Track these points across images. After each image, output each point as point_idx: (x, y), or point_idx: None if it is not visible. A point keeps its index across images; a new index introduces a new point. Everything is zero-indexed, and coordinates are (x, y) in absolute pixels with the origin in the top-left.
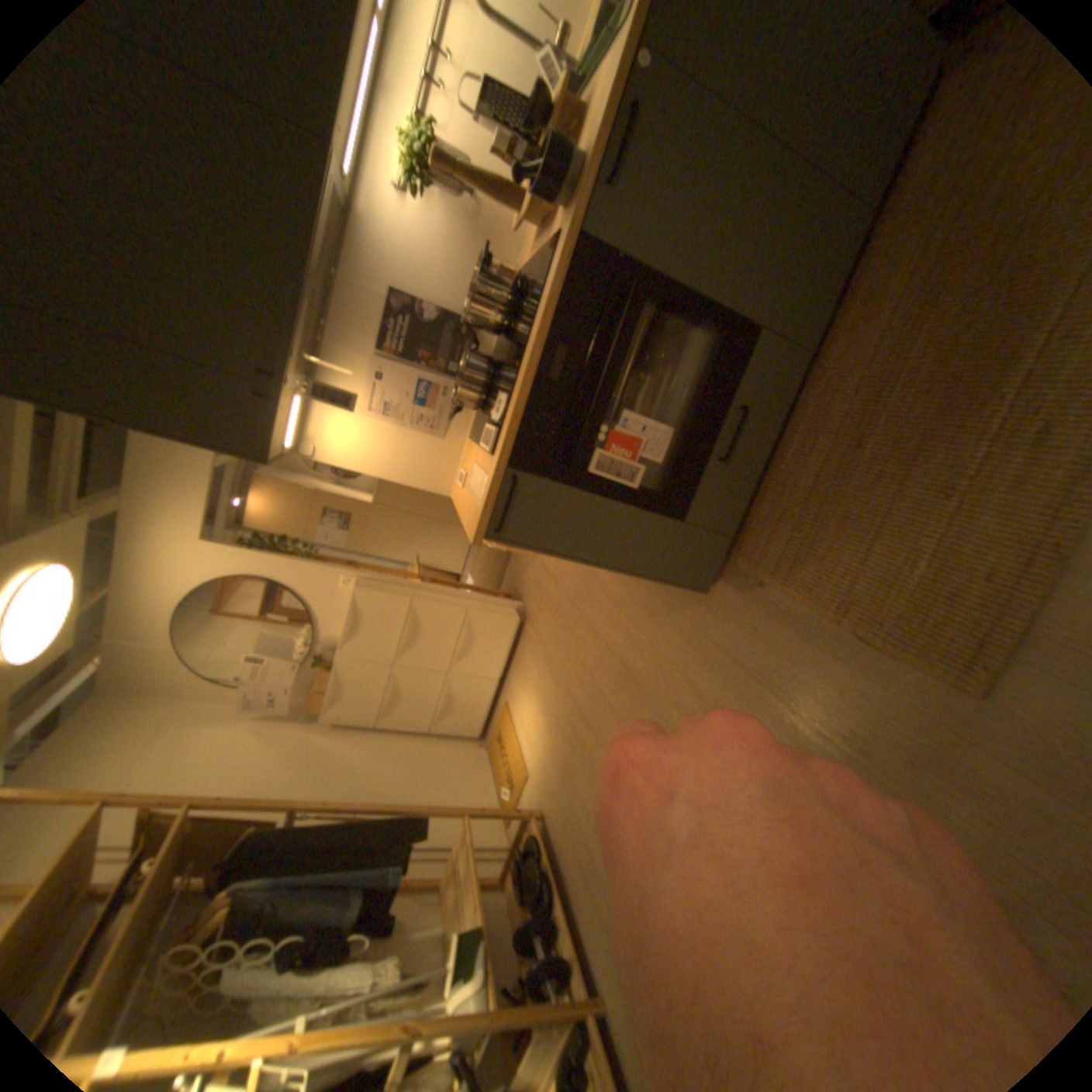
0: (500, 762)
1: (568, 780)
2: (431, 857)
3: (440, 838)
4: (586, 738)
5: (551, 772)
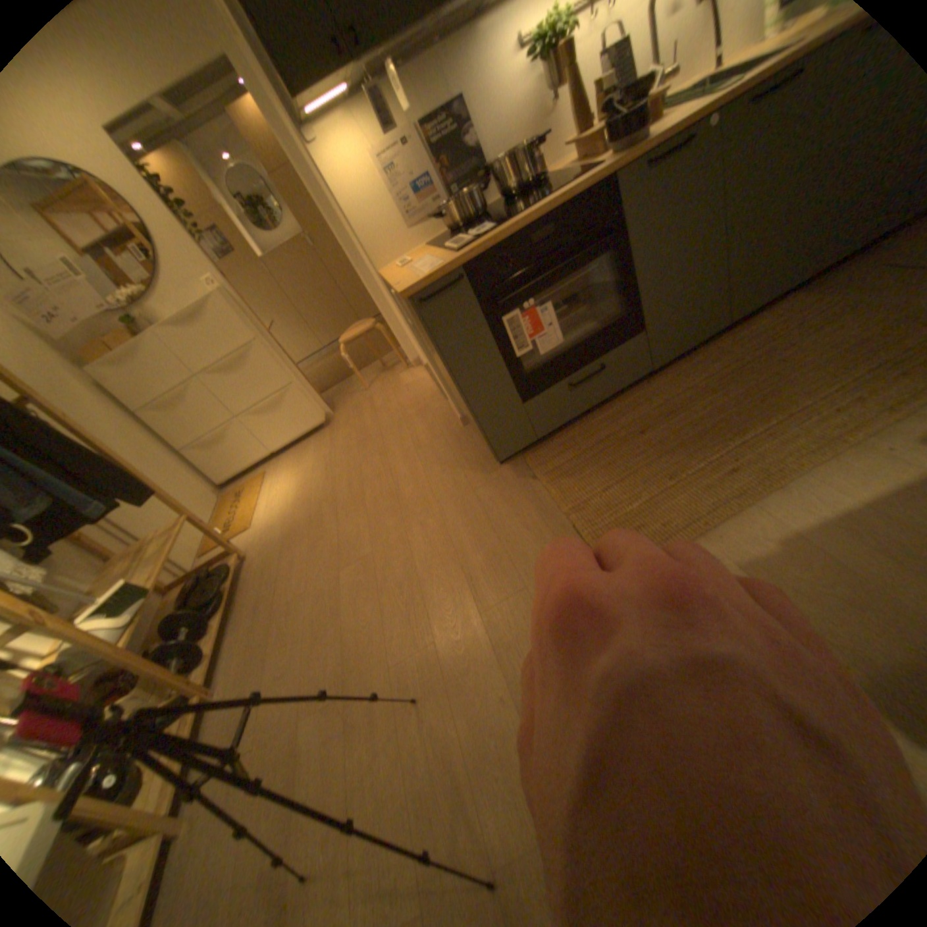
0: (226, 511)
1: (289, 543)
2: (117, 536)
3: (135, 528)
4: (327, 520)
5: (275, 533)
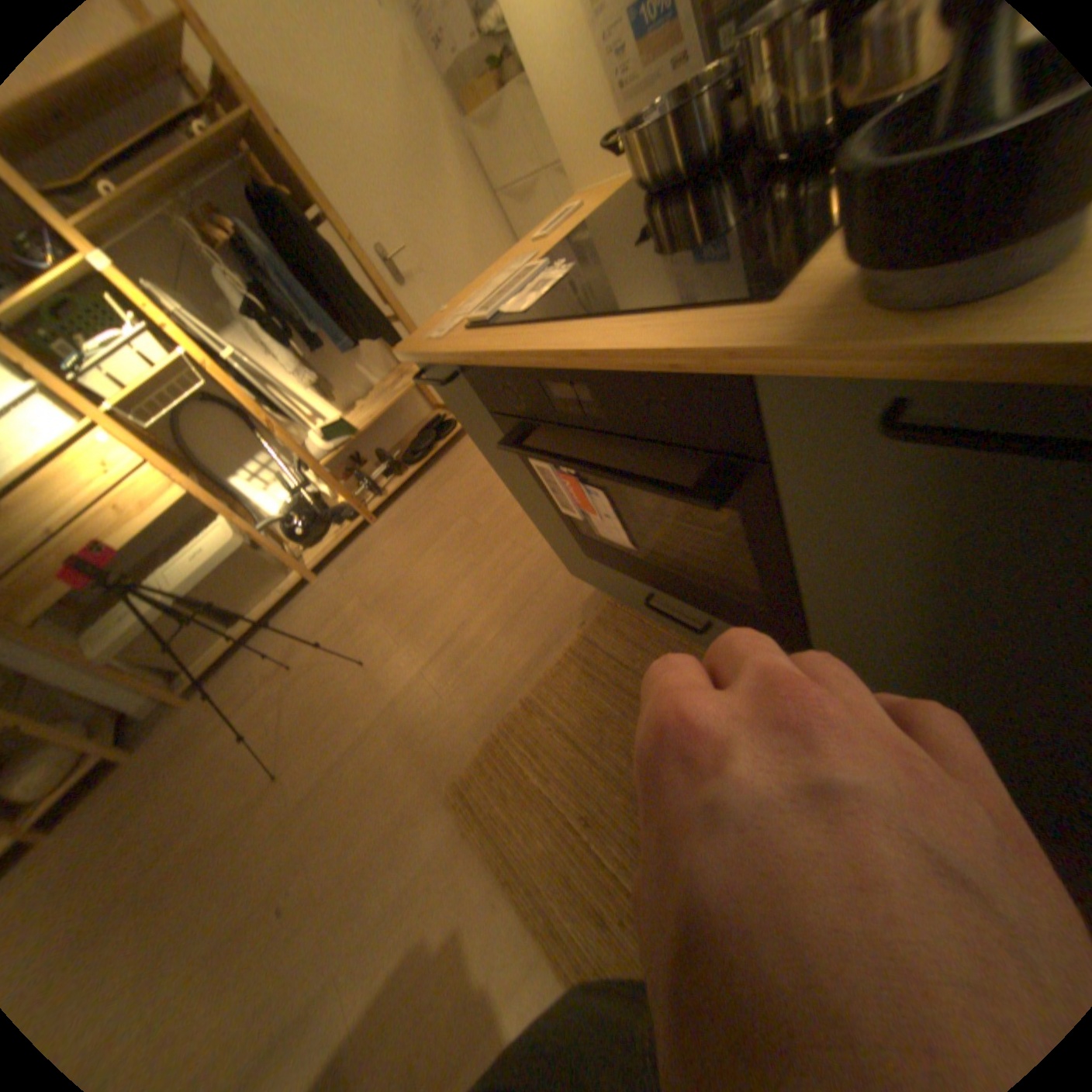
0: None
1: None
2: None
3: None
4: None
5: None
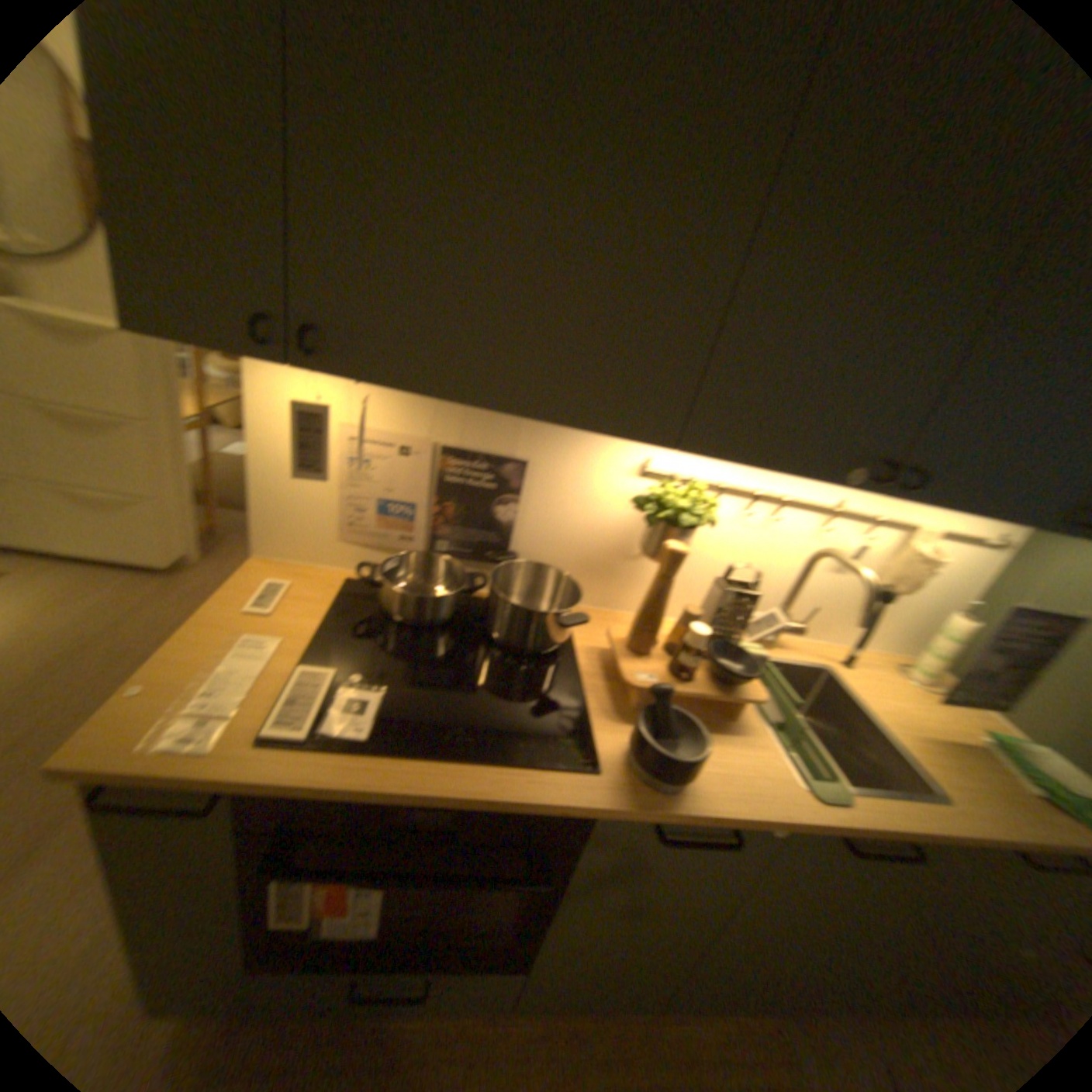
0: None
1: None
2: None
3: None
4: None
5: None
